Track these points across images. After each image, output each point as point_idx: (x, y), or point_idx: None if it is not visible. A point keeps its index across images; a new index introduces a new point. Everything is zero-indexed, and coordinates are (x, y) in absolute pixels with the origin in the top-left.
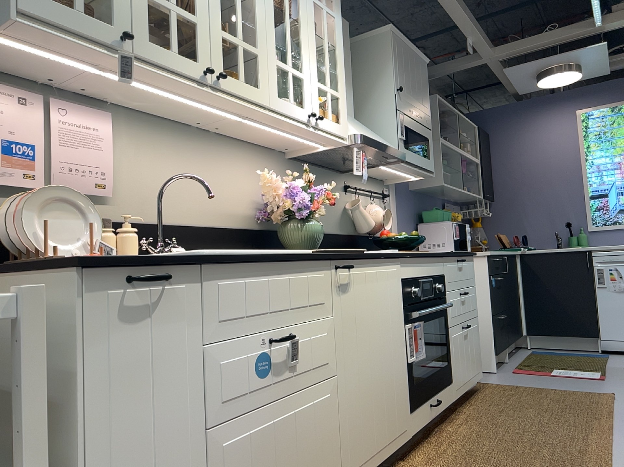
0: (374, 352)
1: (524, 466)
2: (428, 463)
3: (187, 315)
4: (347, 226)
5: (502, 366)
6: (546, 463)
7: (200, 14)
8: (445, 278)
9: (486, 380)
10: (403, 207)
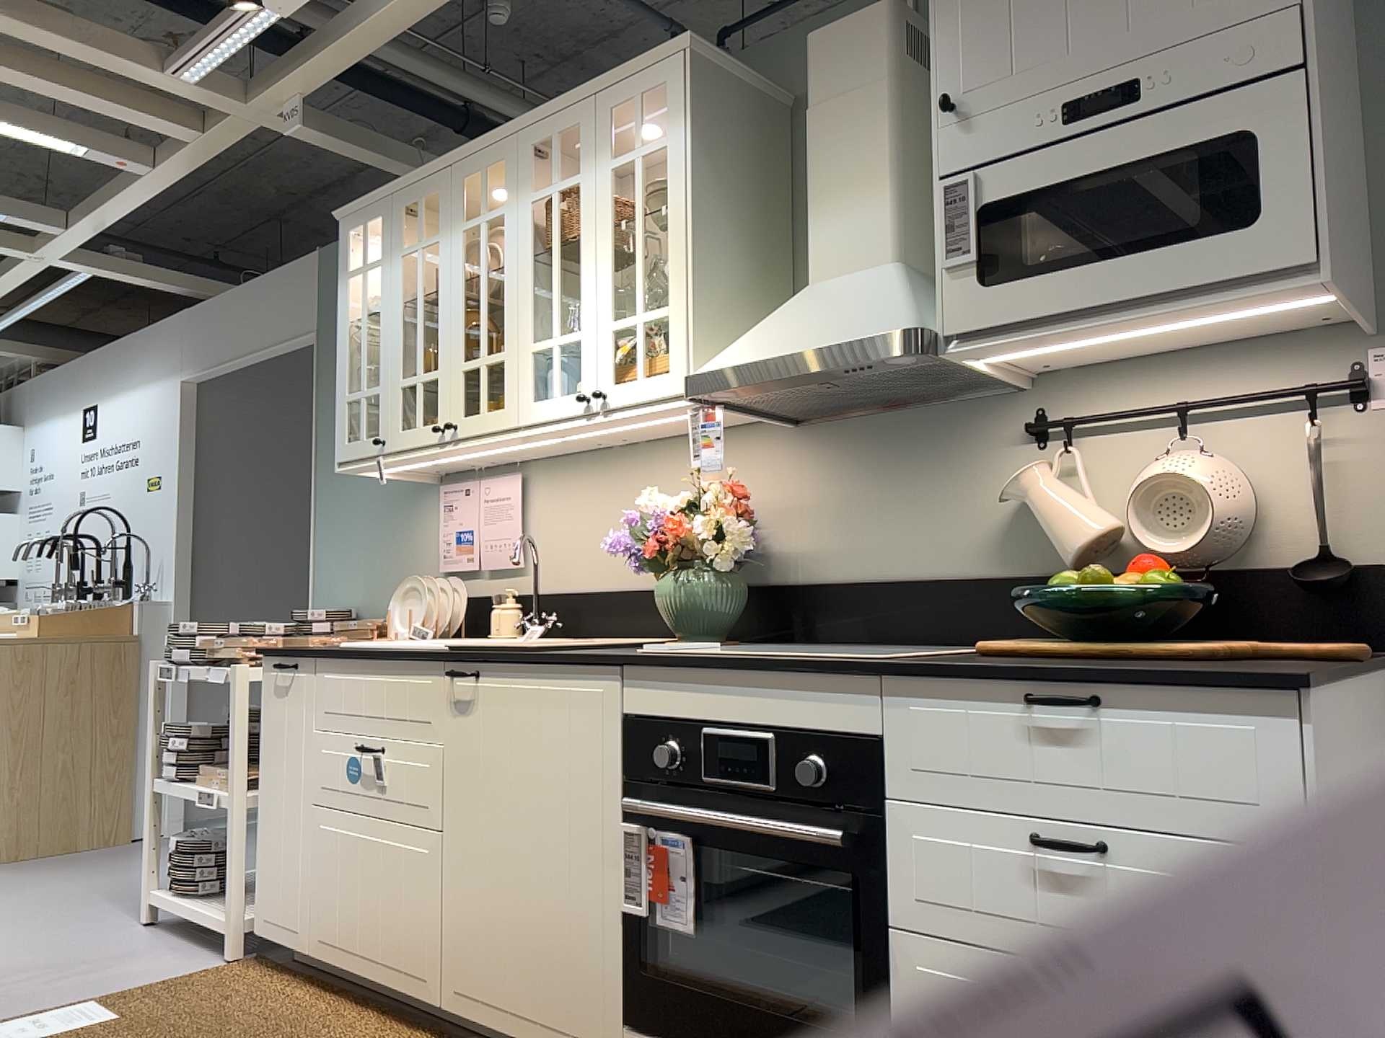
0: (517, 835)
1: None
2: None
3: (307, 700)
4: (1033, 550)
5: None
6: None
7: (441, 363)
8: (886, 750)
9: None
10: None
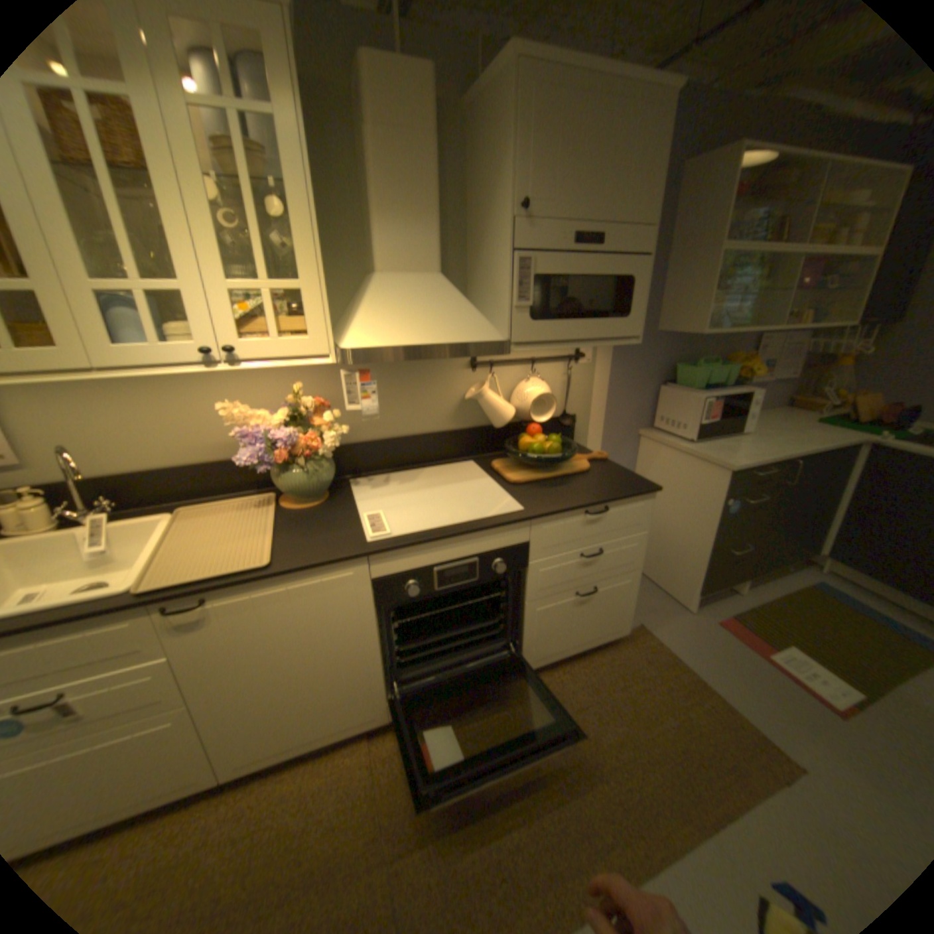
0: (283, 671)
1: (451, 851)
2: (386, 761)
3: None
4: (469, 418)
5: (723, 603)
6: (480, 867)
7: None
8: (530, 546)
9: (657, 627)
10: (627, 363)
